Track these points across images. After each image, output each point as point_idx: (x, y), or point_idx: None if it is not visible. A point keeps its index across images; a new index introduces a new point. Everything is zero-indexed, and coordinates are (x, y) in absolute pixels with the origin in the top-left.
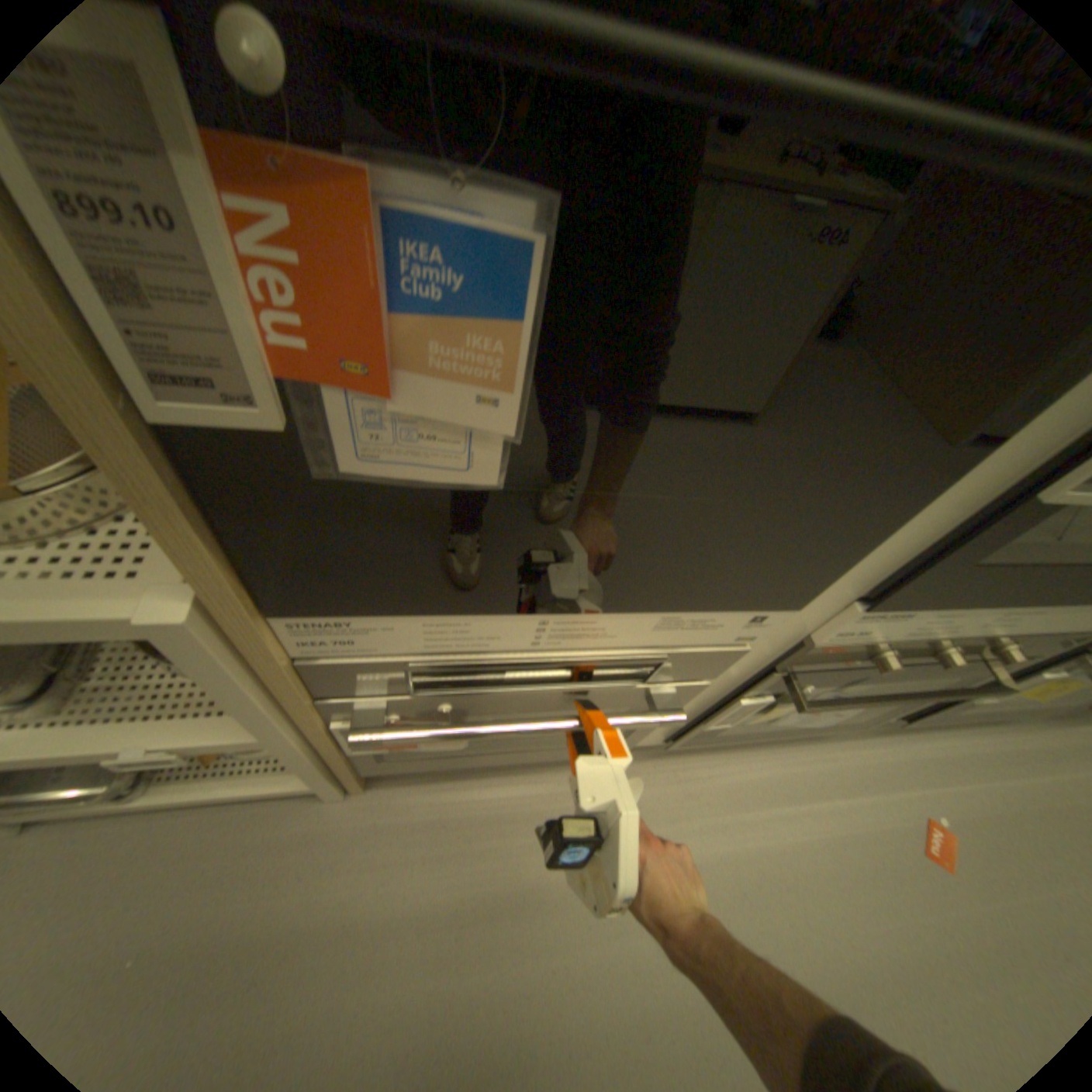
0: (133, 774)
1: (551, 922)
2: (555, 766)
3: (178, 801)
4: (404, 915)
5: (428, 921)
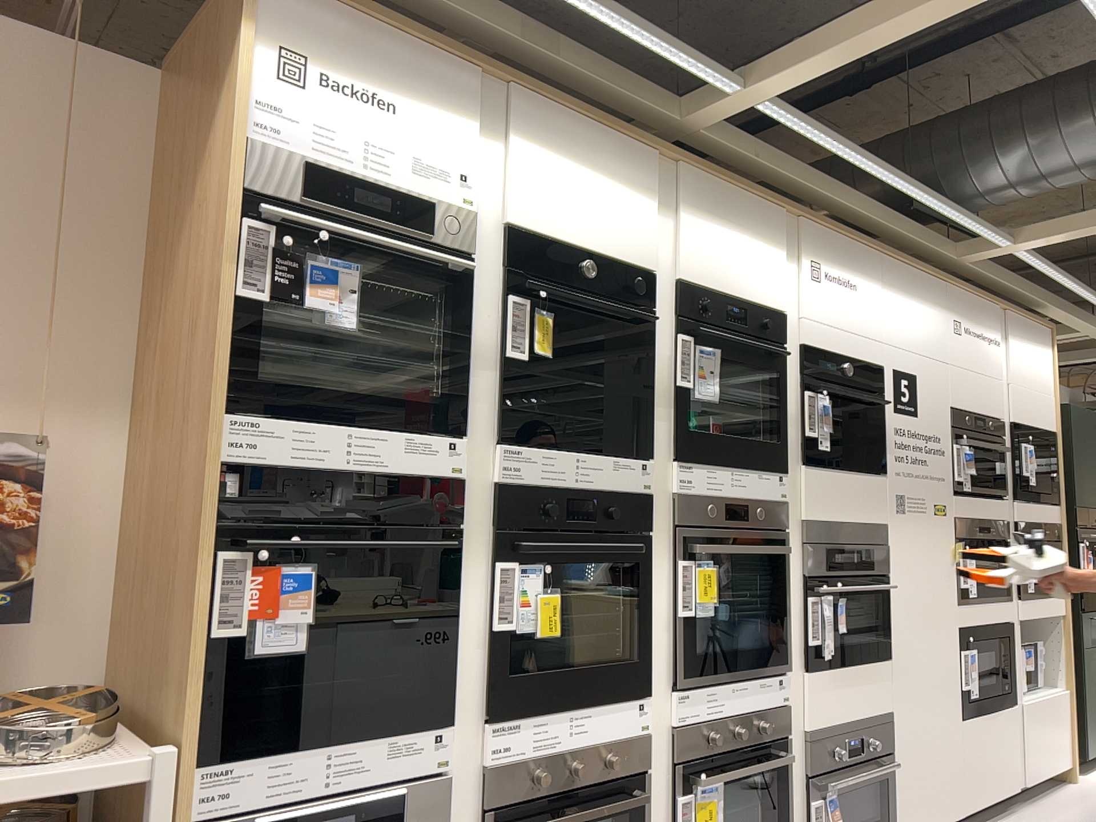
0: None
1: None
2: None
3: None
4: None
5: None
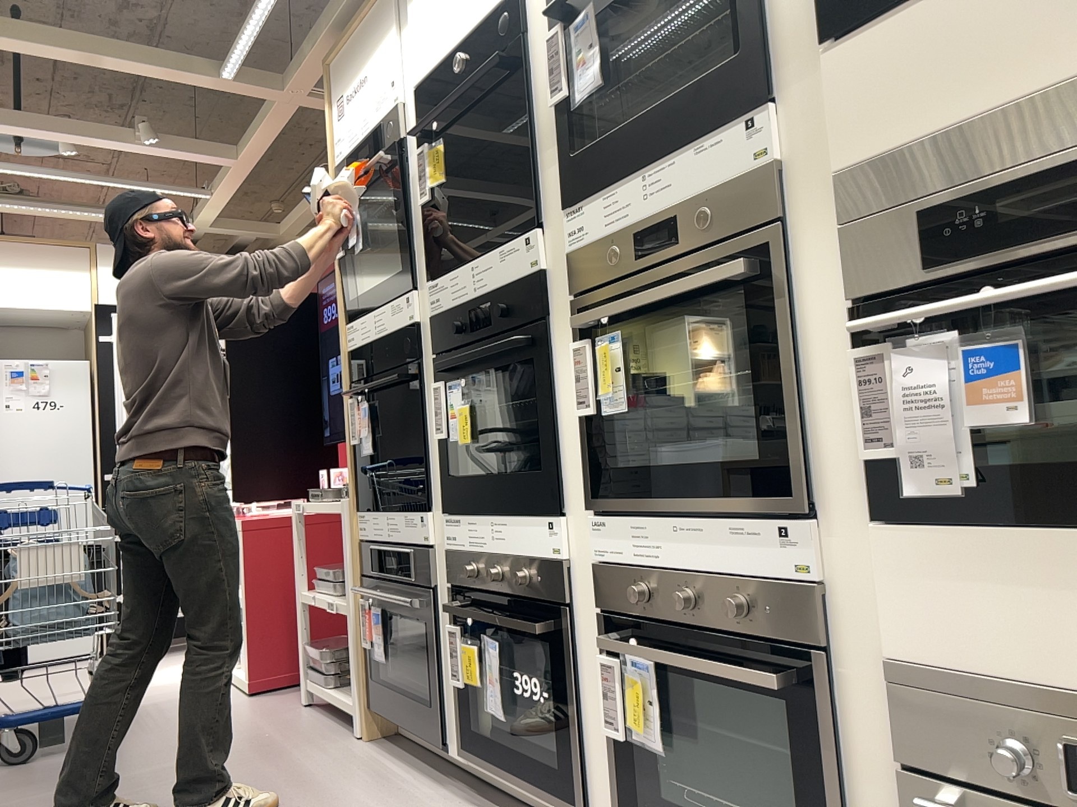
0: (334, 674)
1: (325, 800)
2: (425, 776)
3: (331, 700)
4: (309, 768)
5: (309, 773)
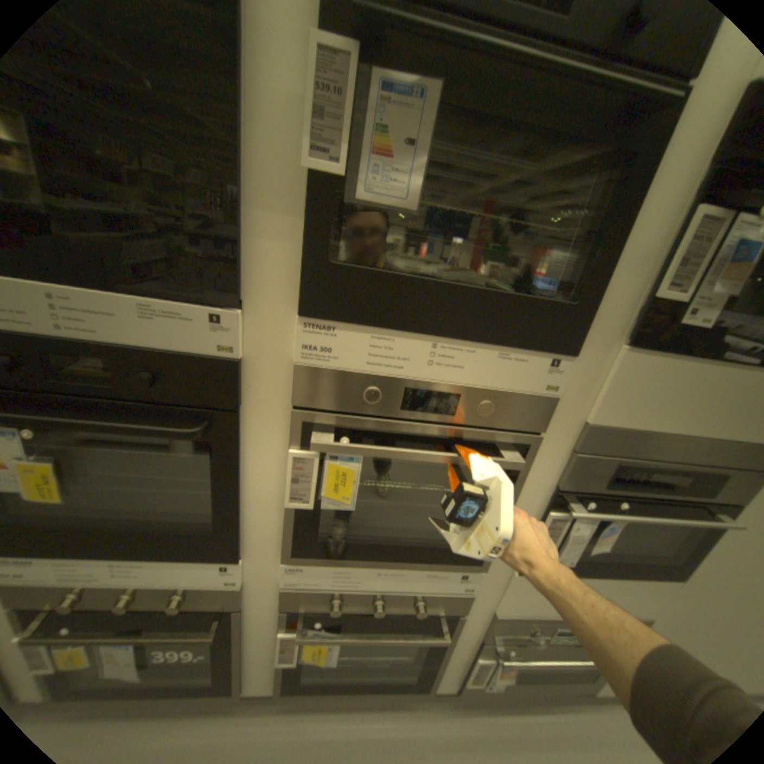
0: None
1: None
2: None
3: None
4: None
5: None
